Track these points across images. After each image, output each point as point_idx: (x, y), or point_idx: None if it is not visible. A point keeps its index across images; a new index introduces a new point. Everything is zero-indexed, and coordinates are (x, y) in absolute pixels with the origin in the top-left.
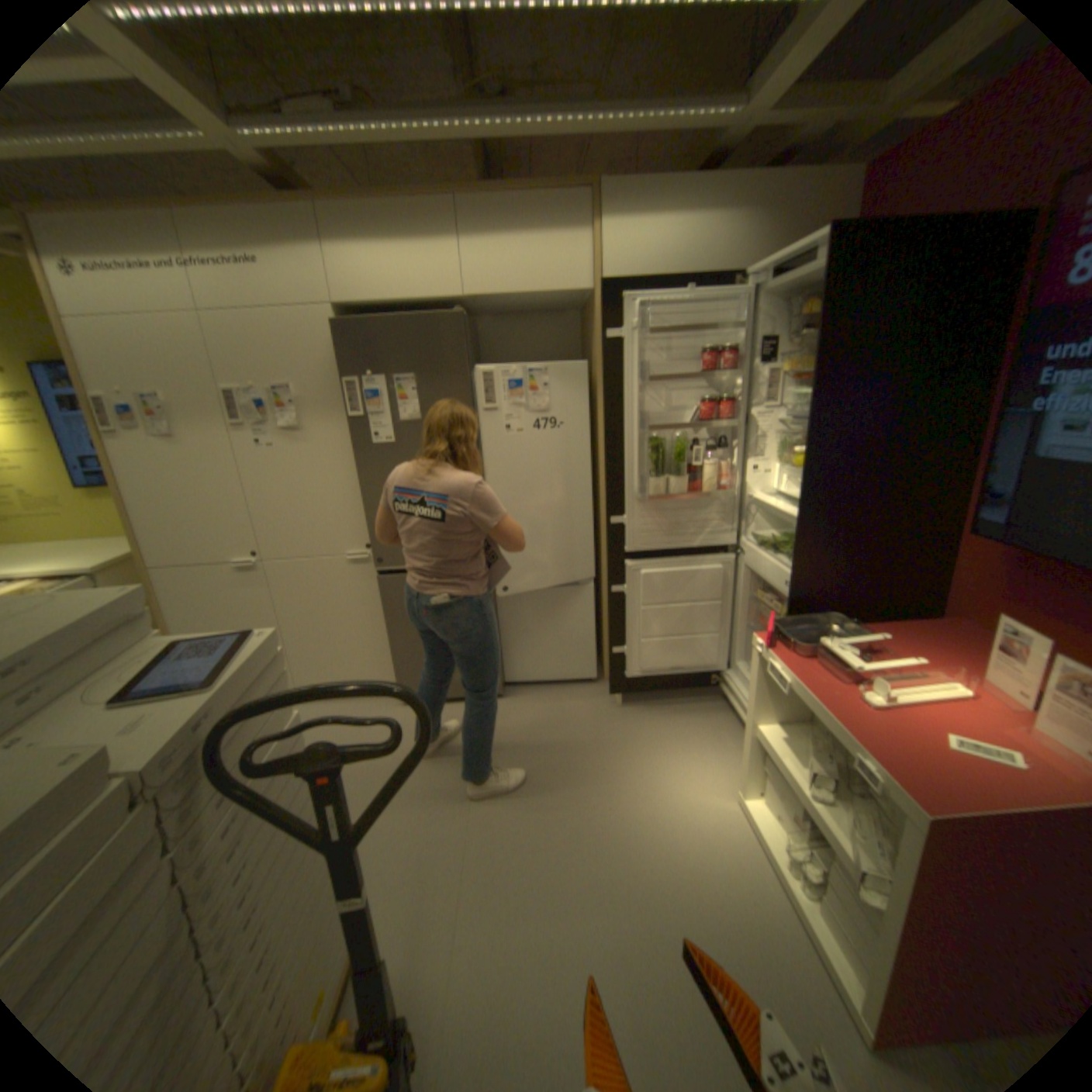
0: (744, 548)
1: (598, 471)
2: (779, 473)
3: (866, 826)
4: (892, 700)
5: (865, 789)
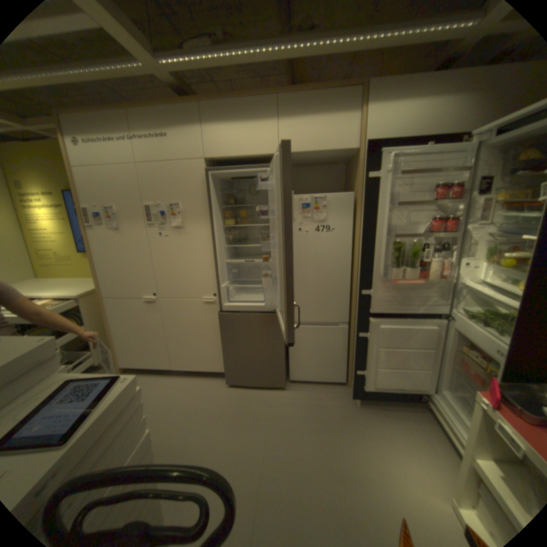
0: (455, 317)
1: (354, 259)
2: (486, 268)
3: None
4: None
5: None
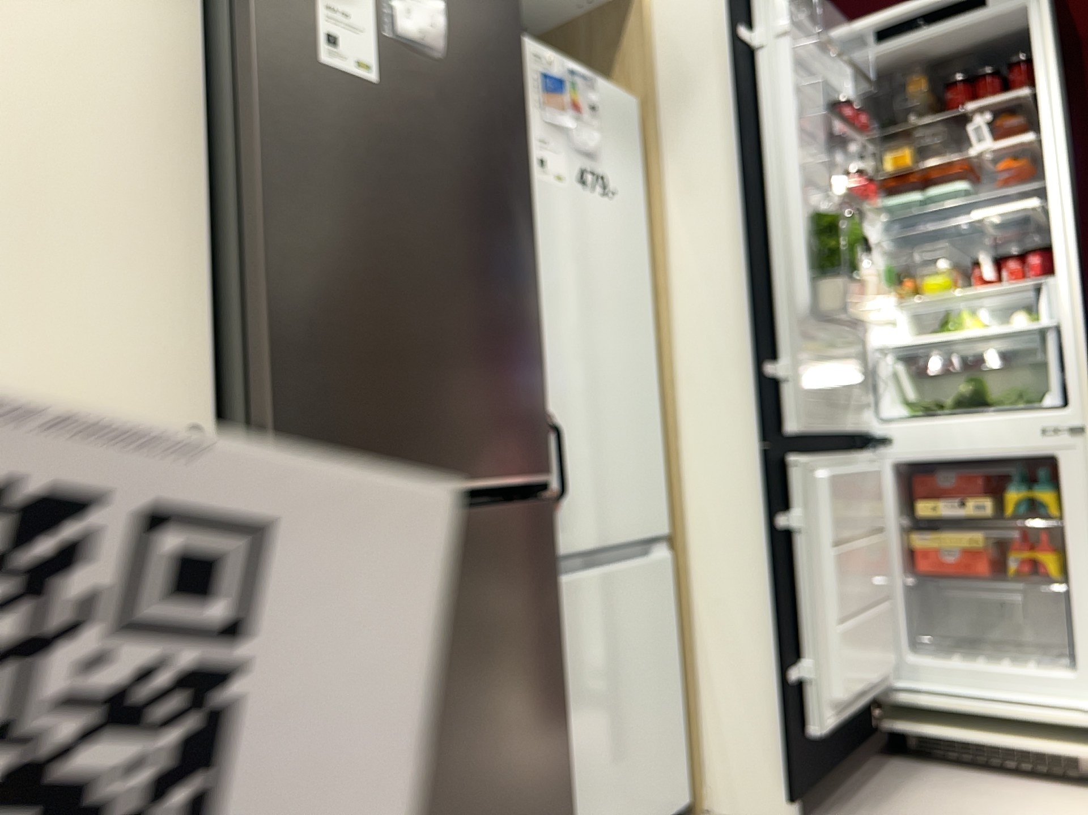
0: (889, 431)
1: (653, 306)
2: (892, 315)
3: None
4: None
5: None
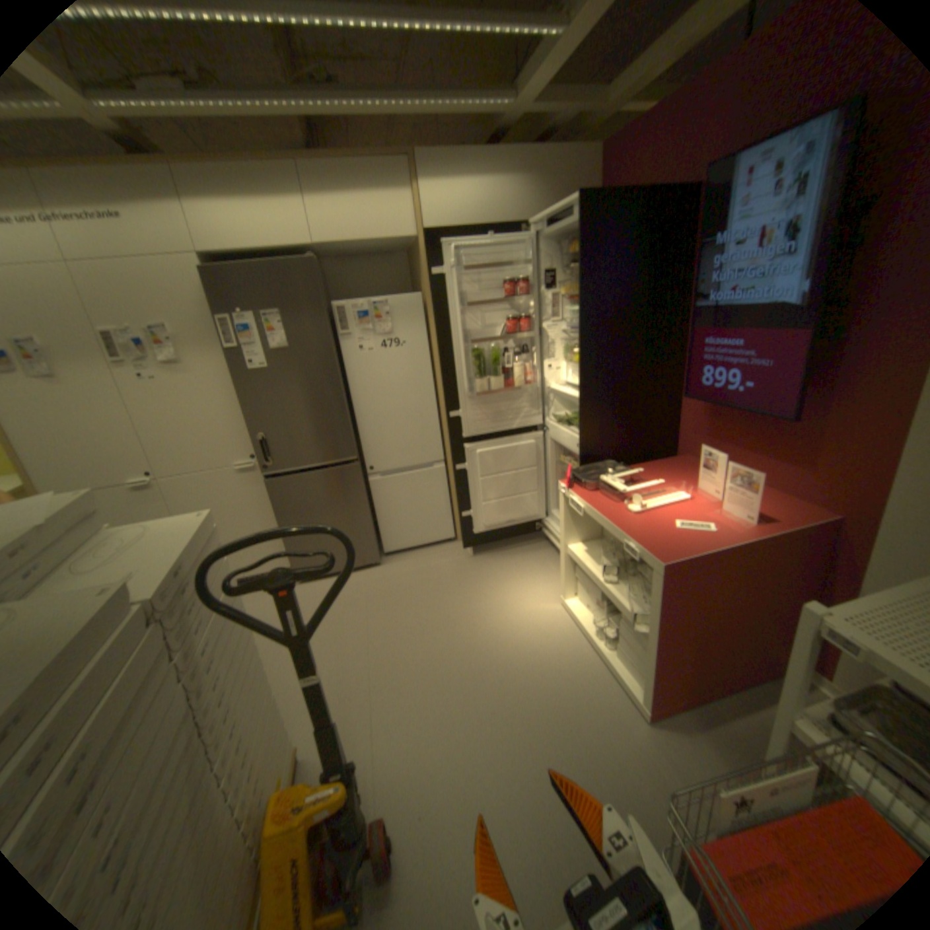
0: (548, 426)
1: (436, 378)
2: (566, 369)
3: (637, 591)
4: (643, 505)
5: (635, 568)
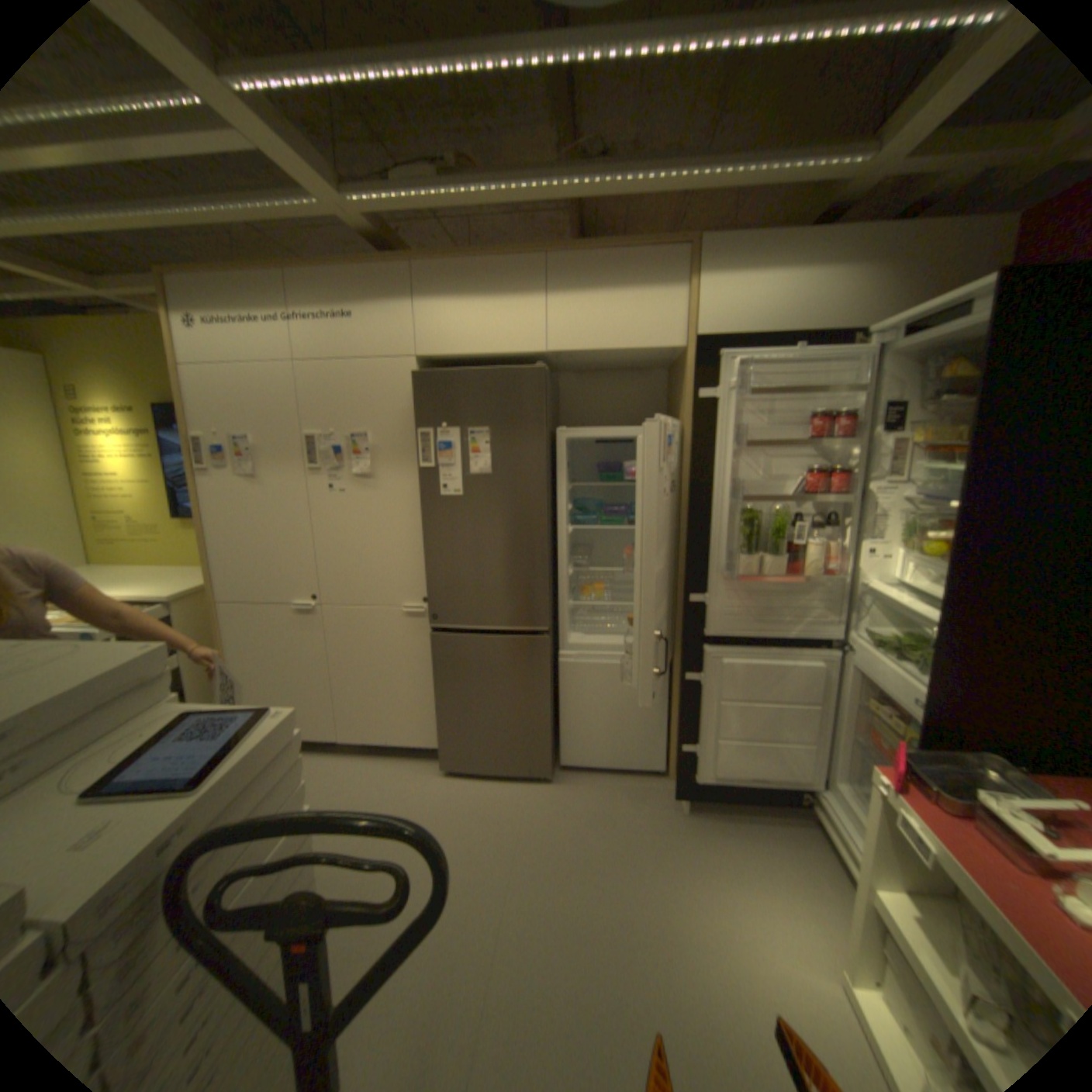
0: (854, 645)
1: (679, 539)
2: (904, 559)
3: None
4: None
5: None
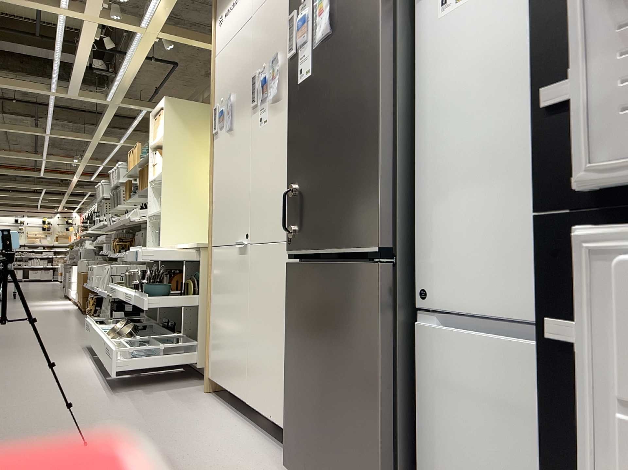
0: None
1: None
2: None
3: None
4: None
5: None
